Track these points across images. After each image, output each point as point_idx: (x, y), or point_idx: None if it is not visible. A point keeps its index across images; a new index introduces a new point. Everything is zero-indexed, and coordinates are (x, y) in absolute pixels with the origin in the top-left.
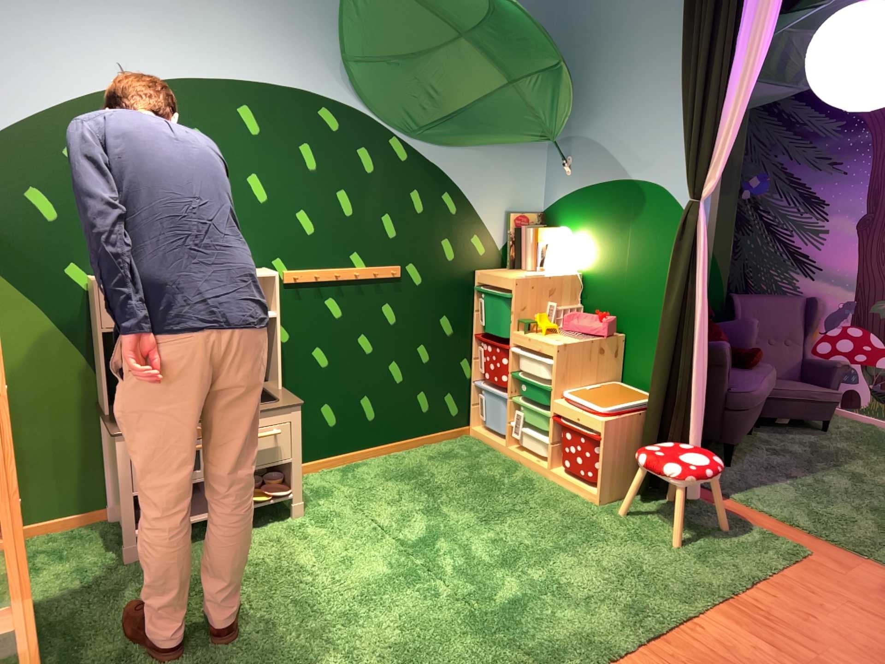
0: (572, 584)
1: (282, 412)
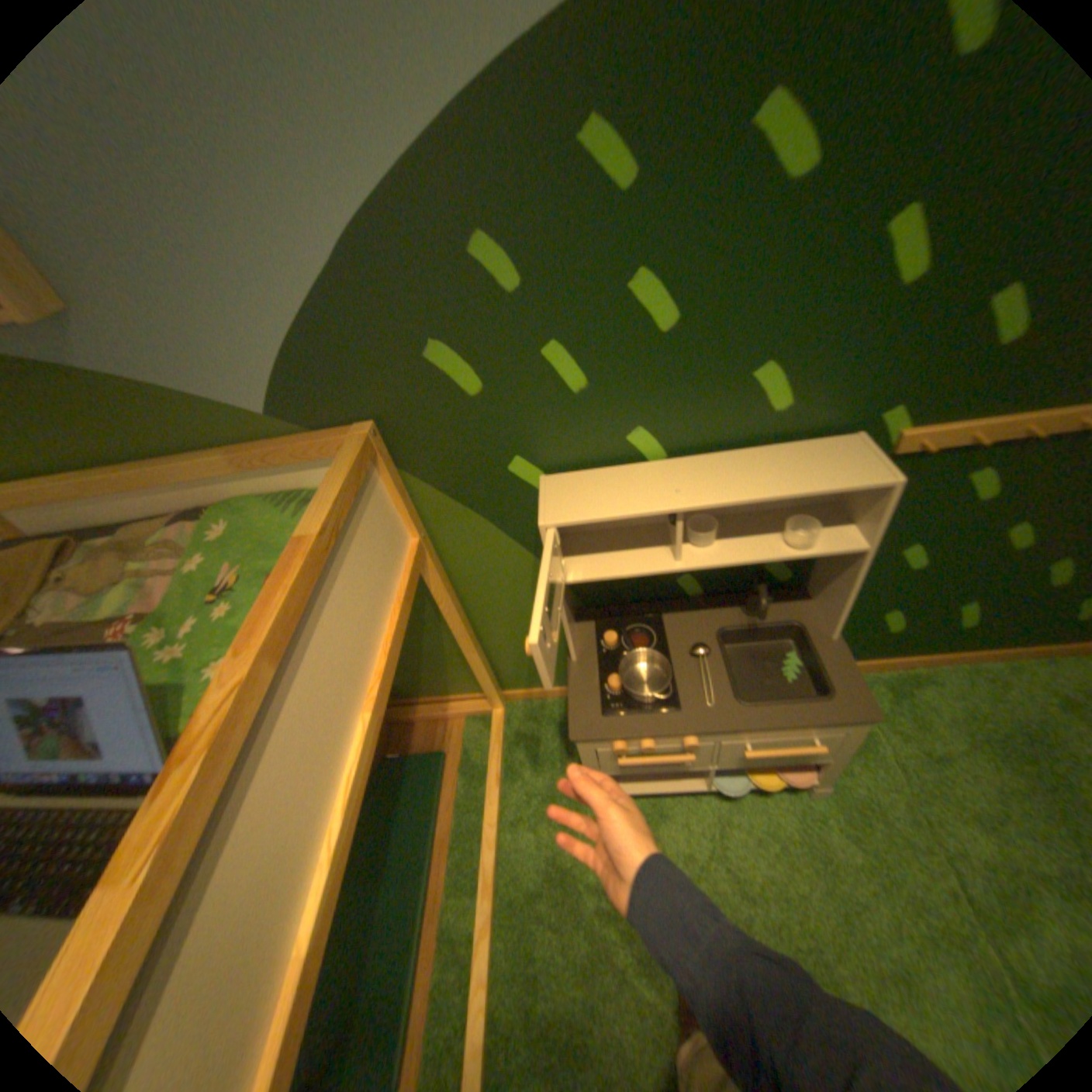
0: None
1: (840, 728)
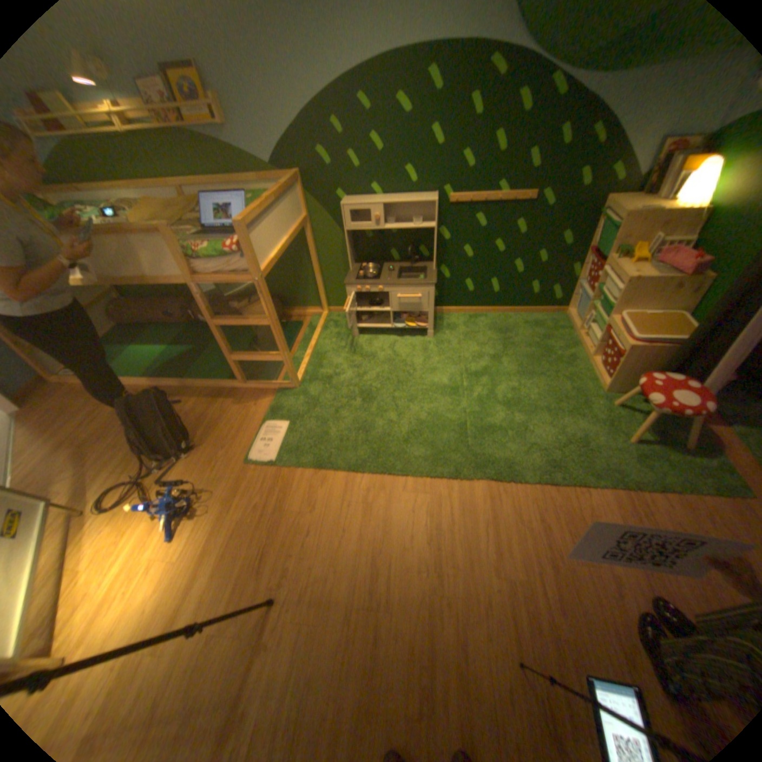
0: (533, 433)
1: (423, 287)
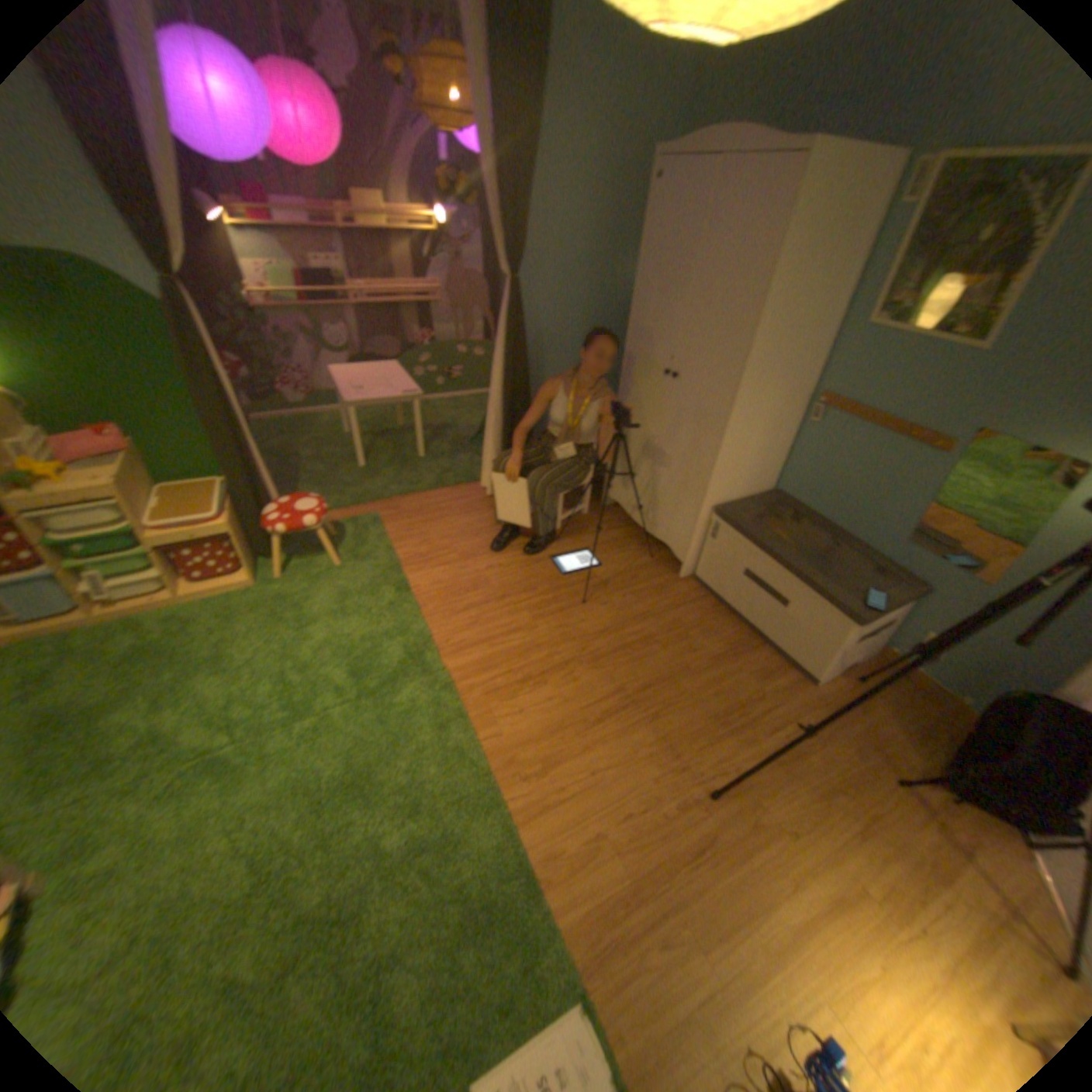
0: (347, 634)
1: None
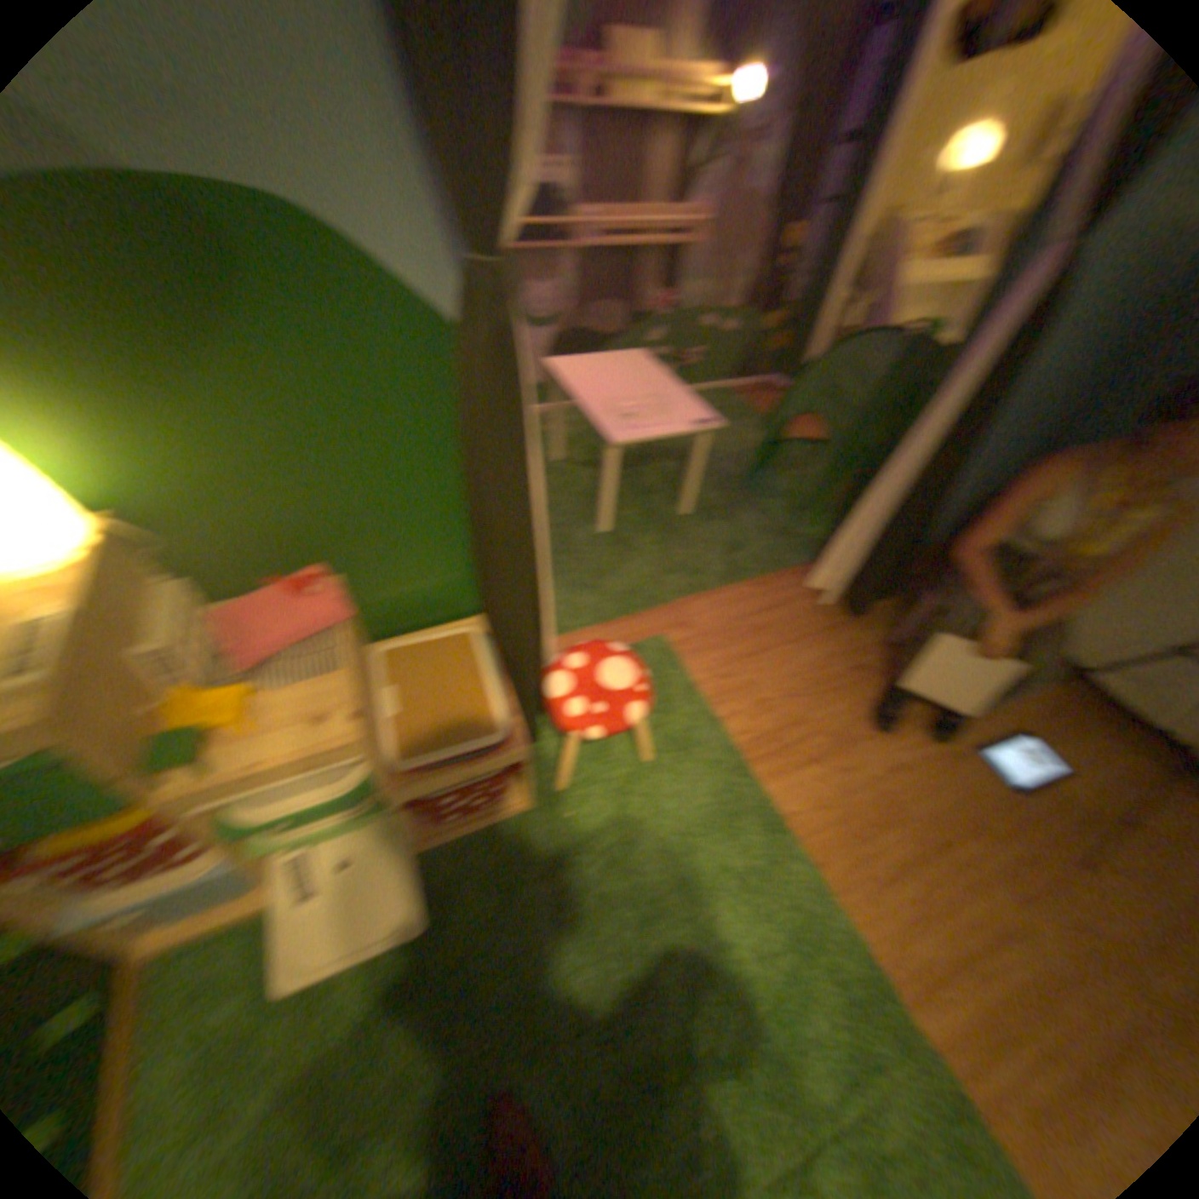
0: (728, 941)
1: None
